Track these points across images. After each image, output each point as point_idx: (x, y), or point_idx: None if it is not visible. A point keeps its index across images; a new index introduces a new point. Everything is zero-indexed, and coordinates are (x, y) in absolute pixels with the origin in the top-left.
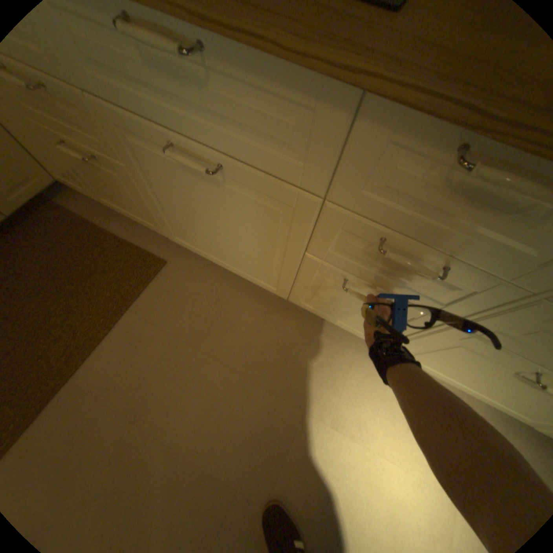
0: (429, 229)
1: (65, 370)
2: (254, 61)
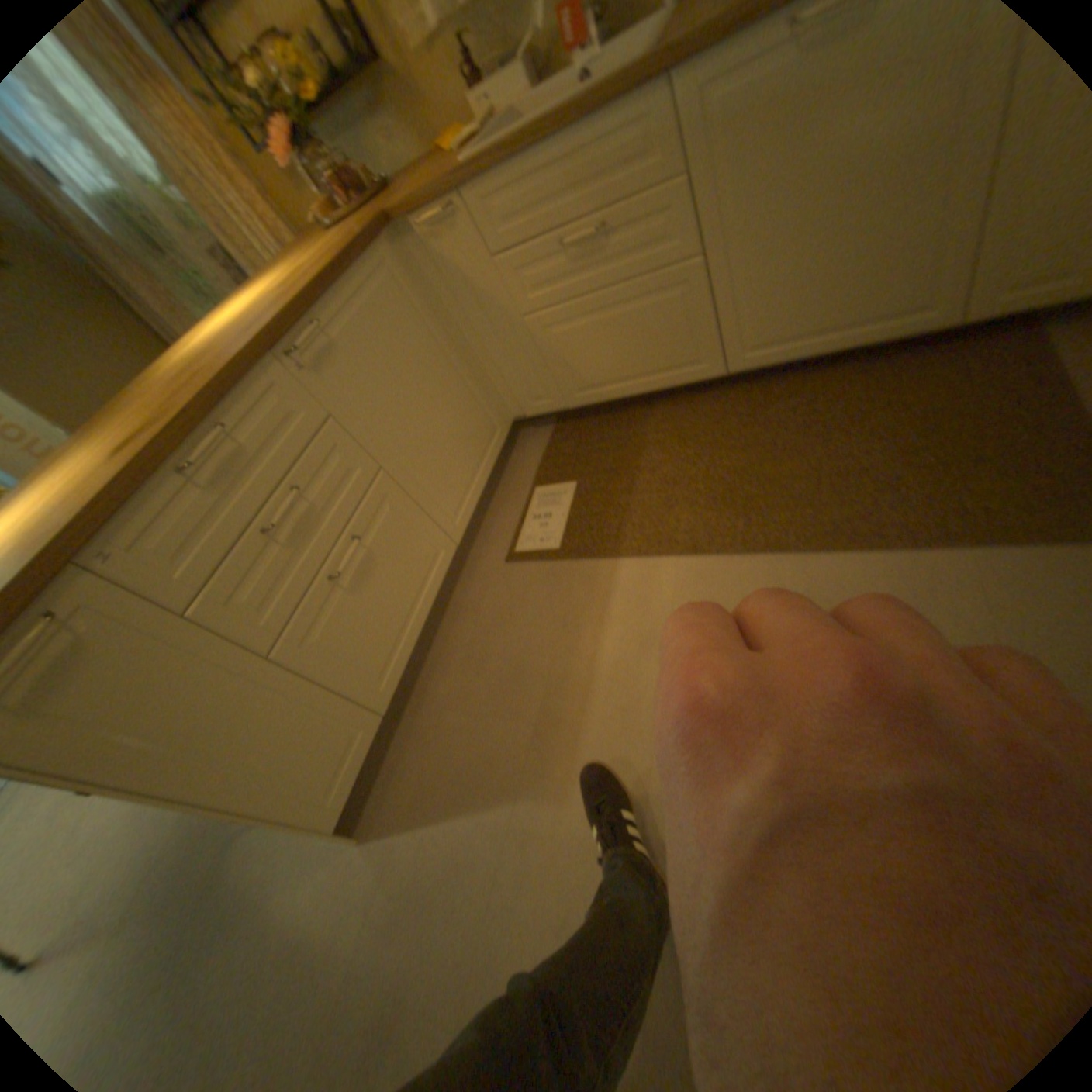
0: None
1: (819, 541)
2: None
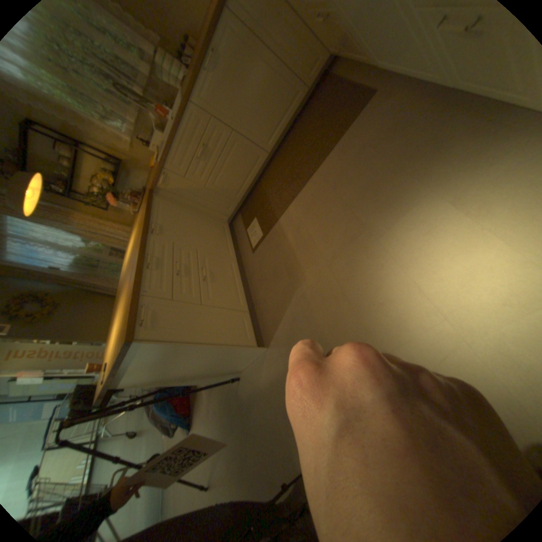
0: None
1: (318, 164)
2: None
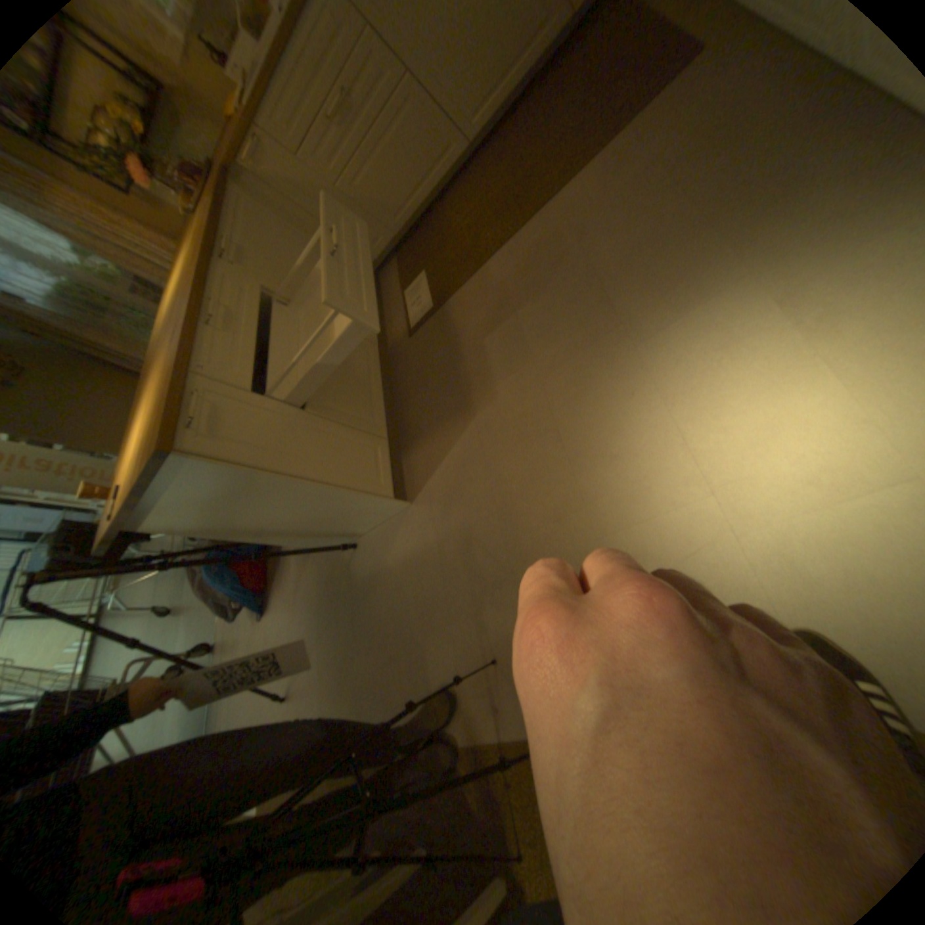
0: None
1: (558, 184)
2: None
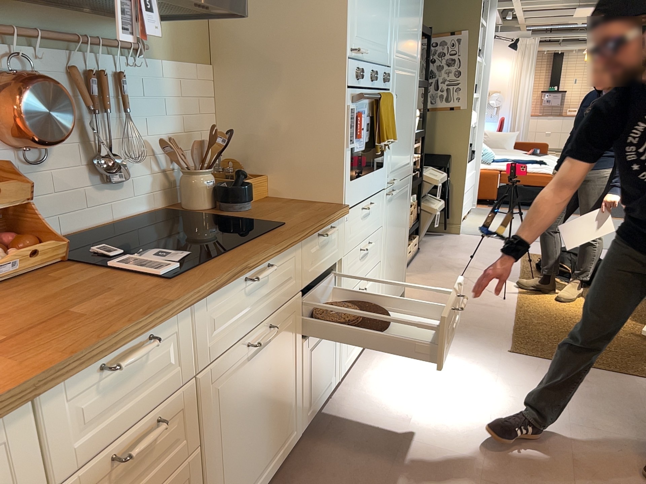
0: (322, 266)
1: None
2: (281, 257)
